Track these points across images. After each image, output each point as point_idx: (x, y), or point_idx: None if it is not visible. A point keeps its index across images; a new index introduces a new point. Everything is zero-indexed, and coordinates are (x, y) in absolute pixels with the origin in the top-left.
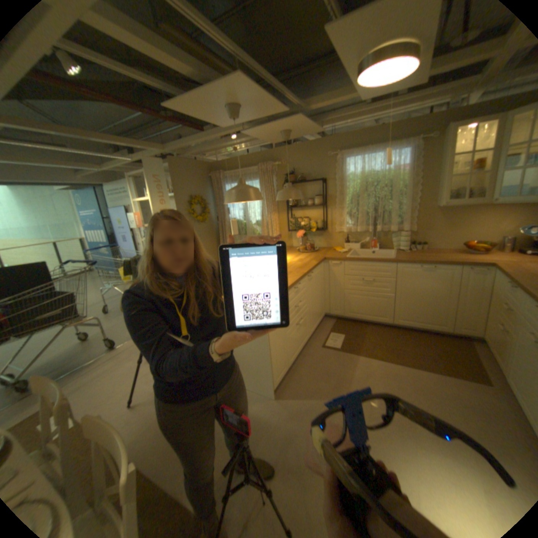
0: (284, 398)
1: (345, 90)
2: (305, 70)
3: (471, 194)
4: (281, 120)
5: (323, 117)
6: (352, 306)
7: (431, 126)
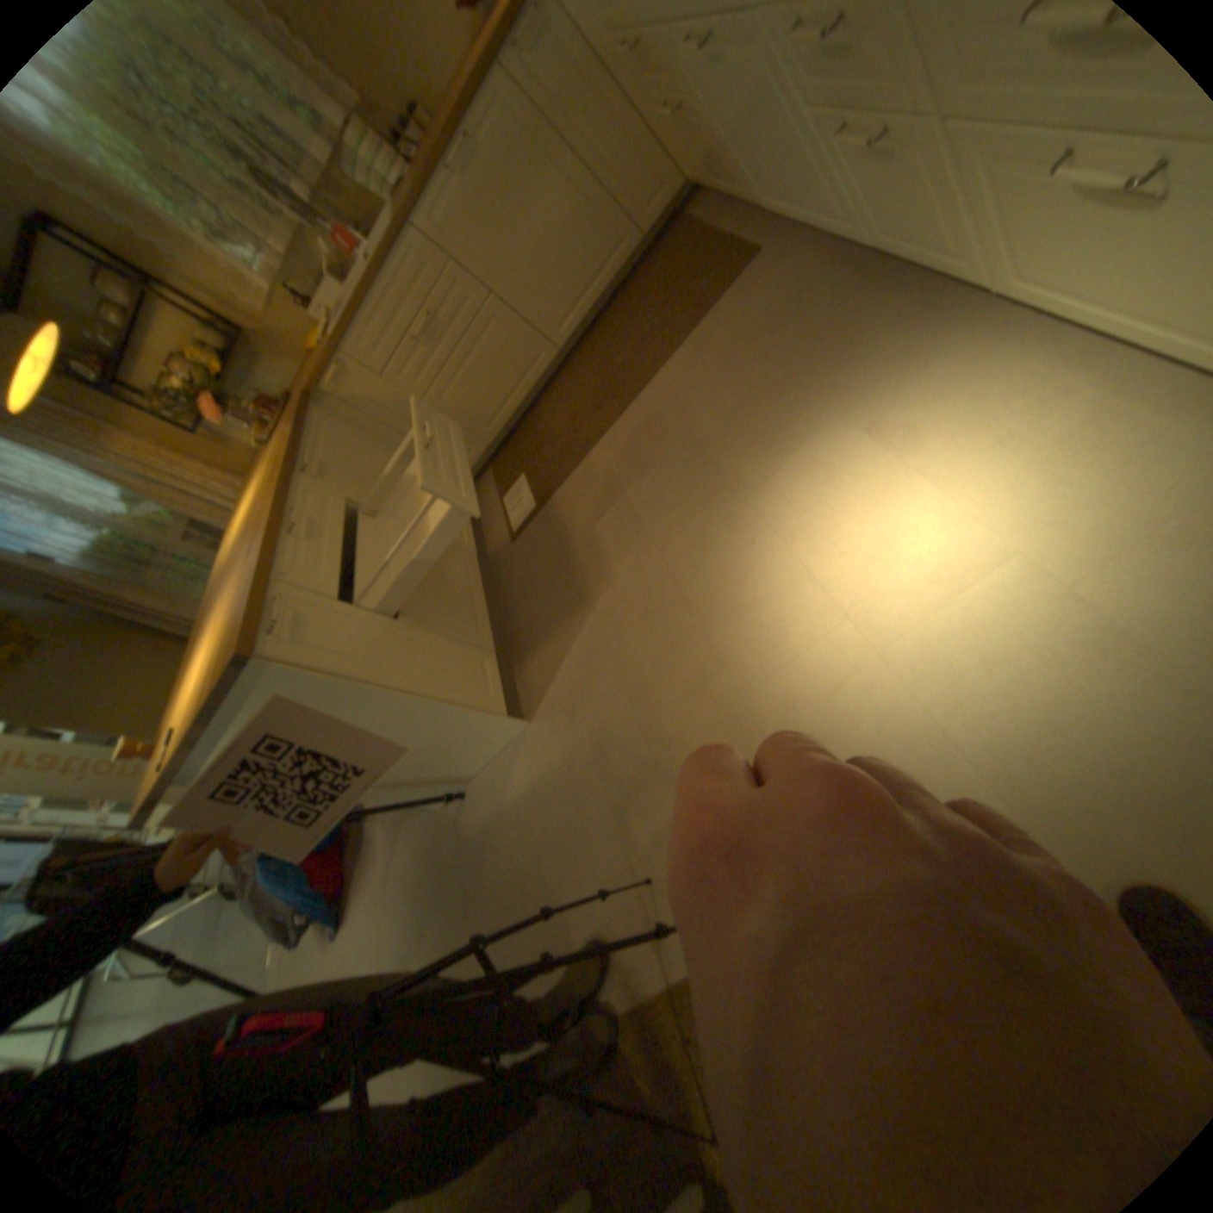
0: (540, 695)
1: None
2: None
3: None
4: None
5: None
6: (474, 407)
7: None
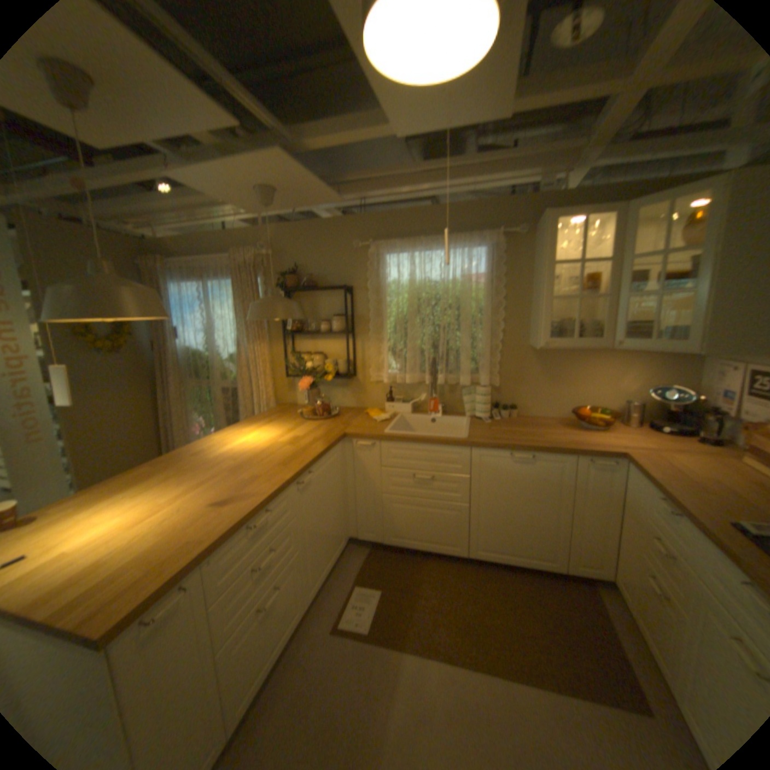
0: None
1: (367, 118)
2: (297, 77)
3: (581, 331)
4: (241, 158)
5: (340, 177)
6: (397, 525)
7: (515, 216)
